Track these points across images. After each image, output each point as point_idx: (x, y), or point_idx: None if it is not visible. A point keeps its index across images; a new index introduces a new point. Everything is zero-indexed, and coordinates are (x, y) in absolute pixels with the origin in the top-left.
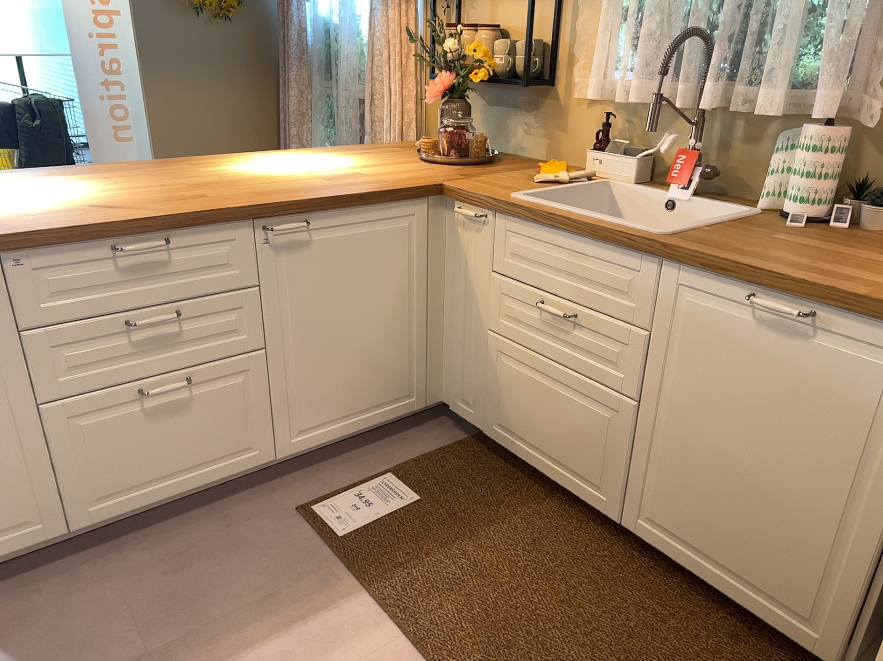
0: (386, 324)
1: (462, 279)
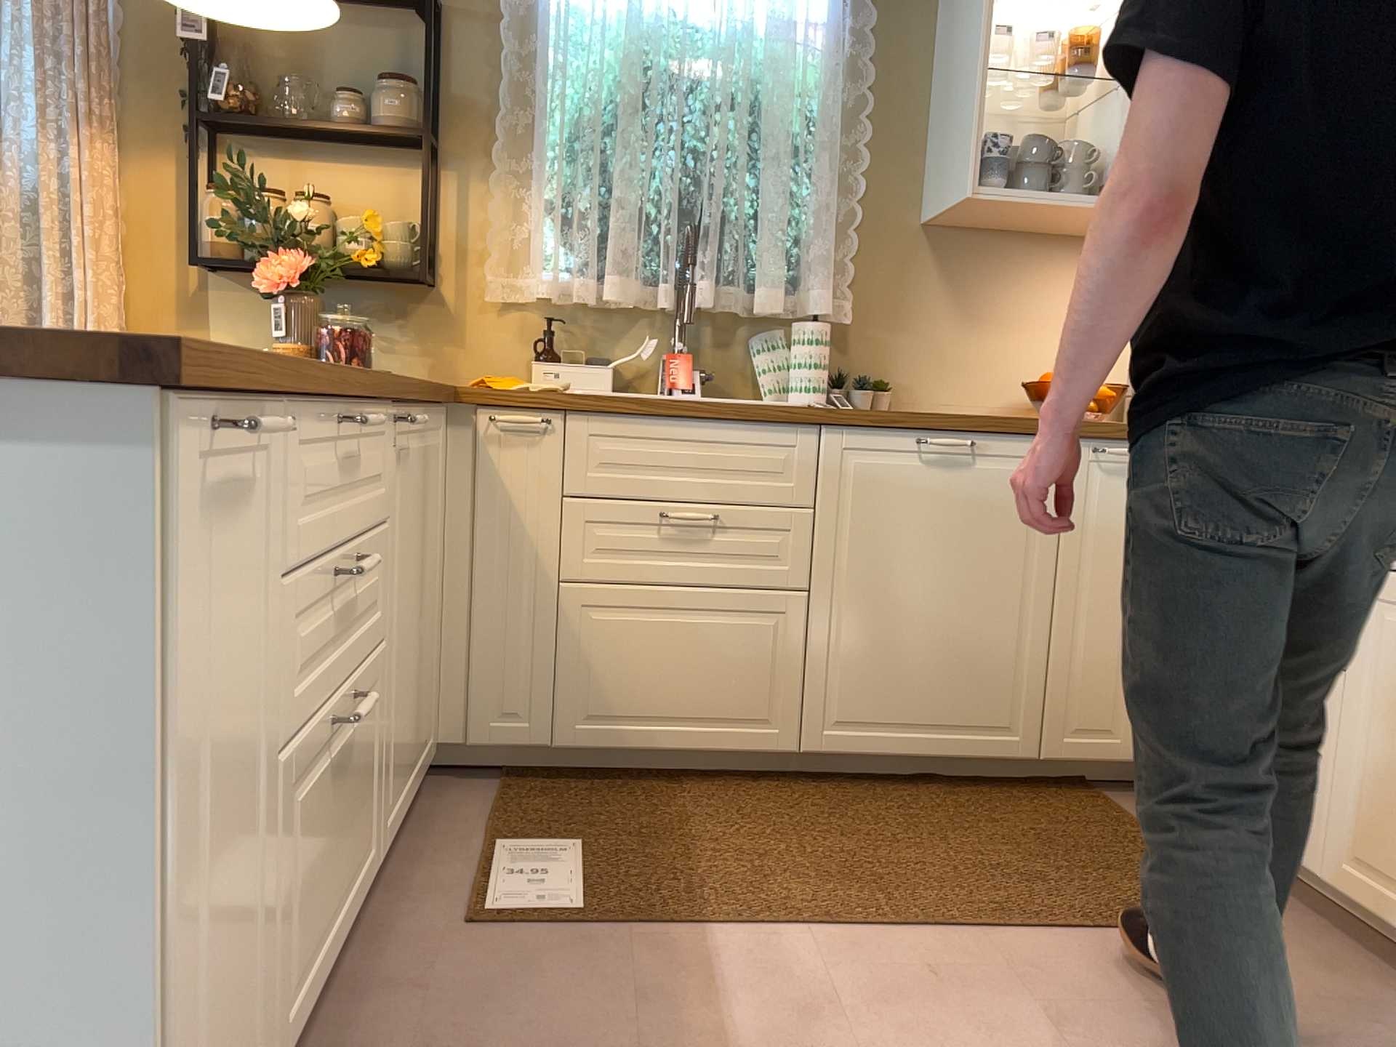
0: (426, 606)
1: (496, 523)
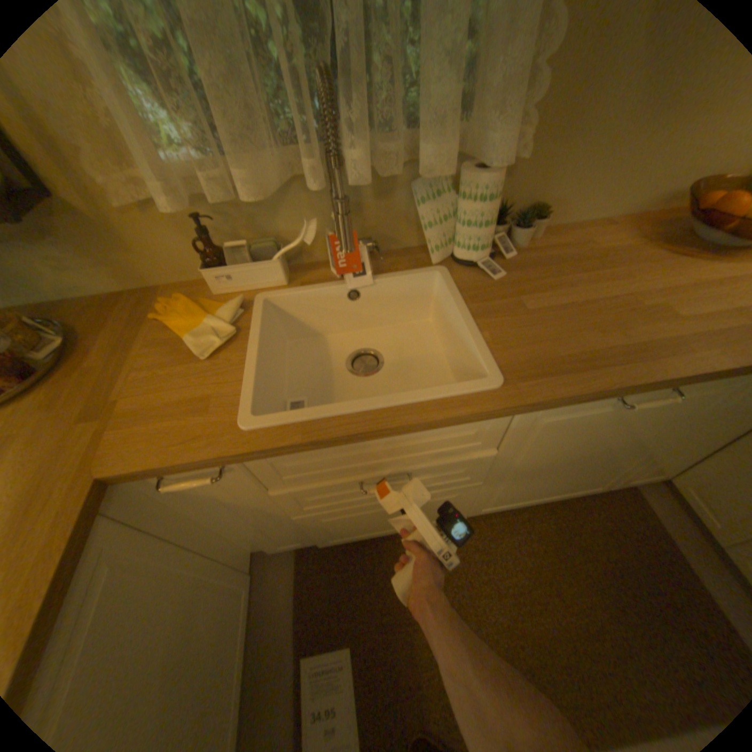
0: (187, 631)
1: (221, 510)
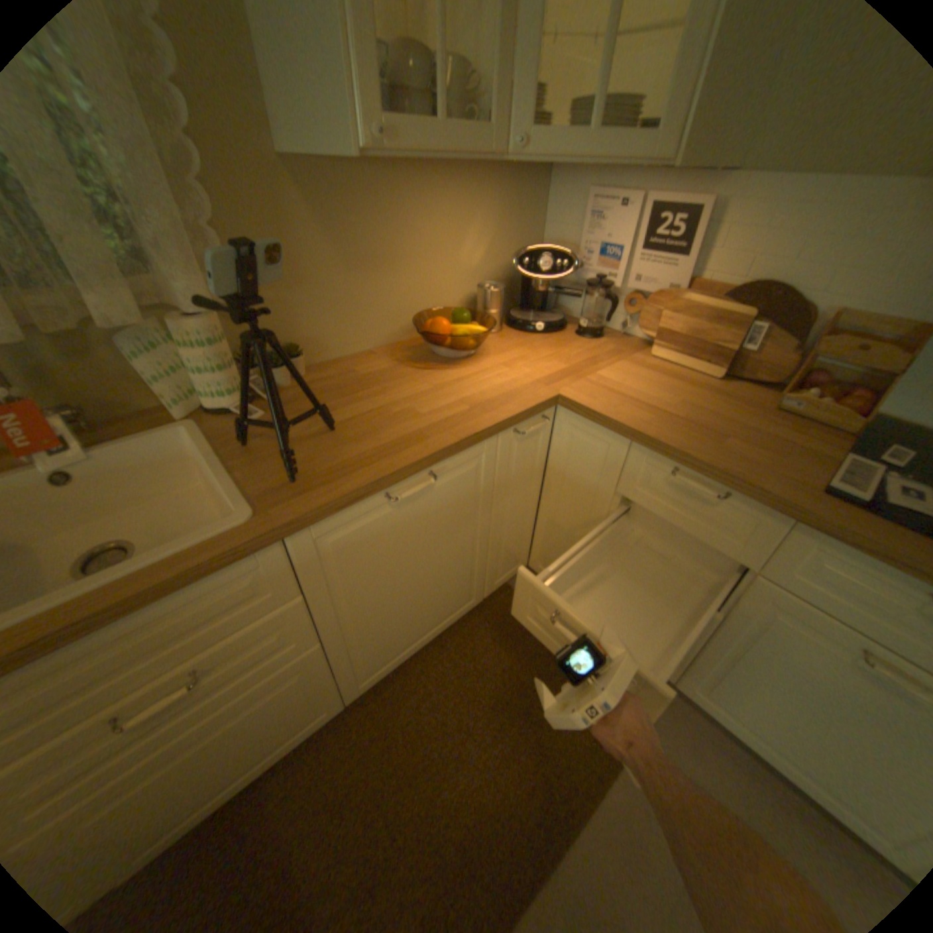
0: None
1: None
